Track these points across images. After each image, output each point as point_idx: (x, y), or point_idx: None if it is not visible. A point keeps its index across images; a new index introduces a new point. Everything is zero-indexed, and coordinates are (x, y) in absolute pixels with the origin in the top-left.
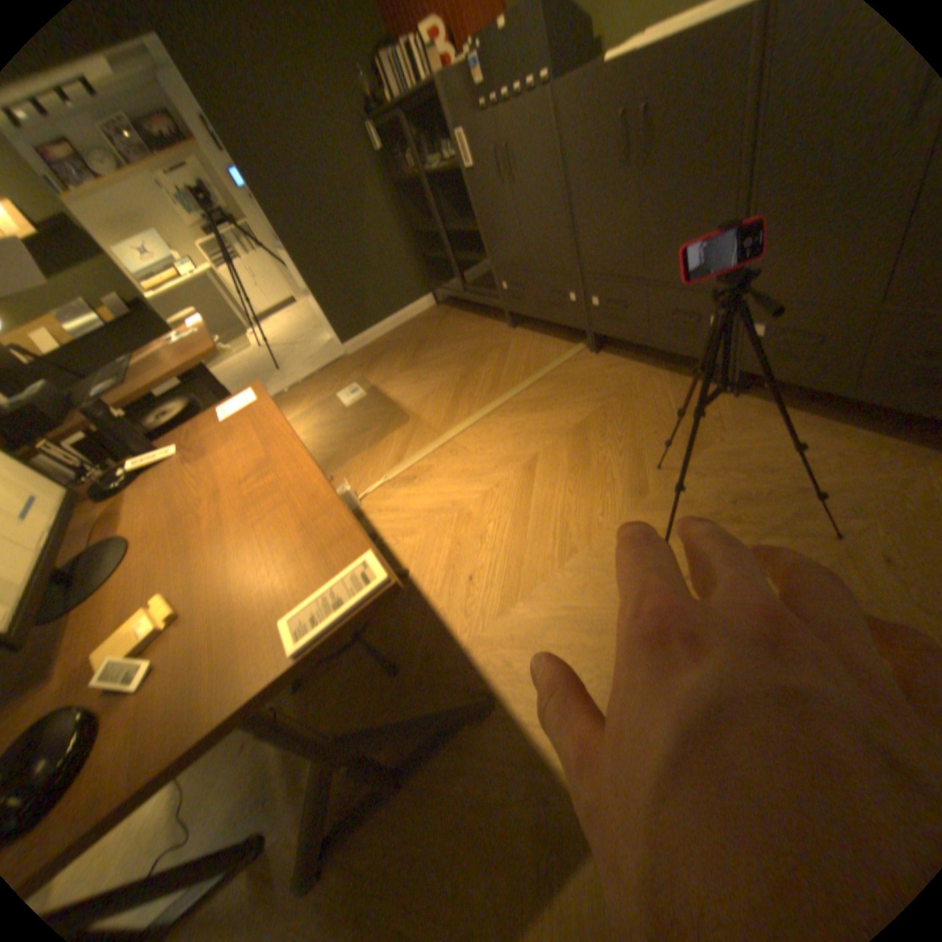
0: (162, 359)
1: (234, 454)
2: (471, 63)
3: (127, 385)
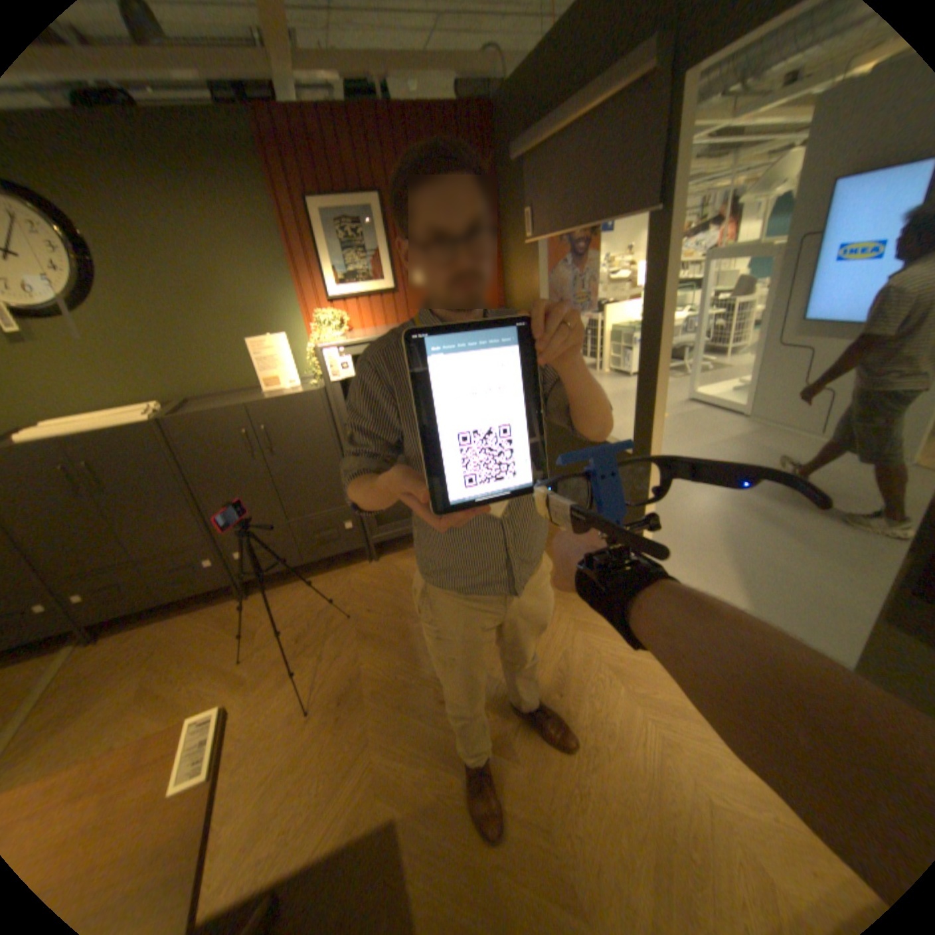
0: None
1: None
2: None
3: None
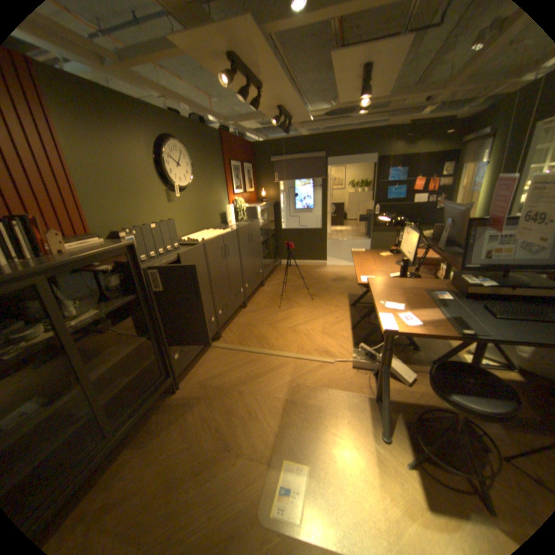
0: (401, 291)
1: (370, 267)
2: (128, 241)
3: (418, 286)
